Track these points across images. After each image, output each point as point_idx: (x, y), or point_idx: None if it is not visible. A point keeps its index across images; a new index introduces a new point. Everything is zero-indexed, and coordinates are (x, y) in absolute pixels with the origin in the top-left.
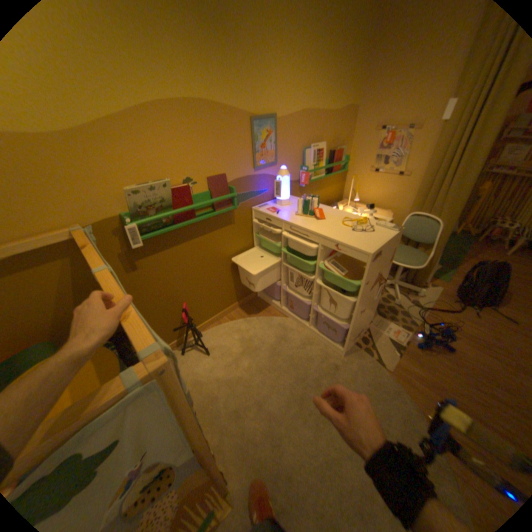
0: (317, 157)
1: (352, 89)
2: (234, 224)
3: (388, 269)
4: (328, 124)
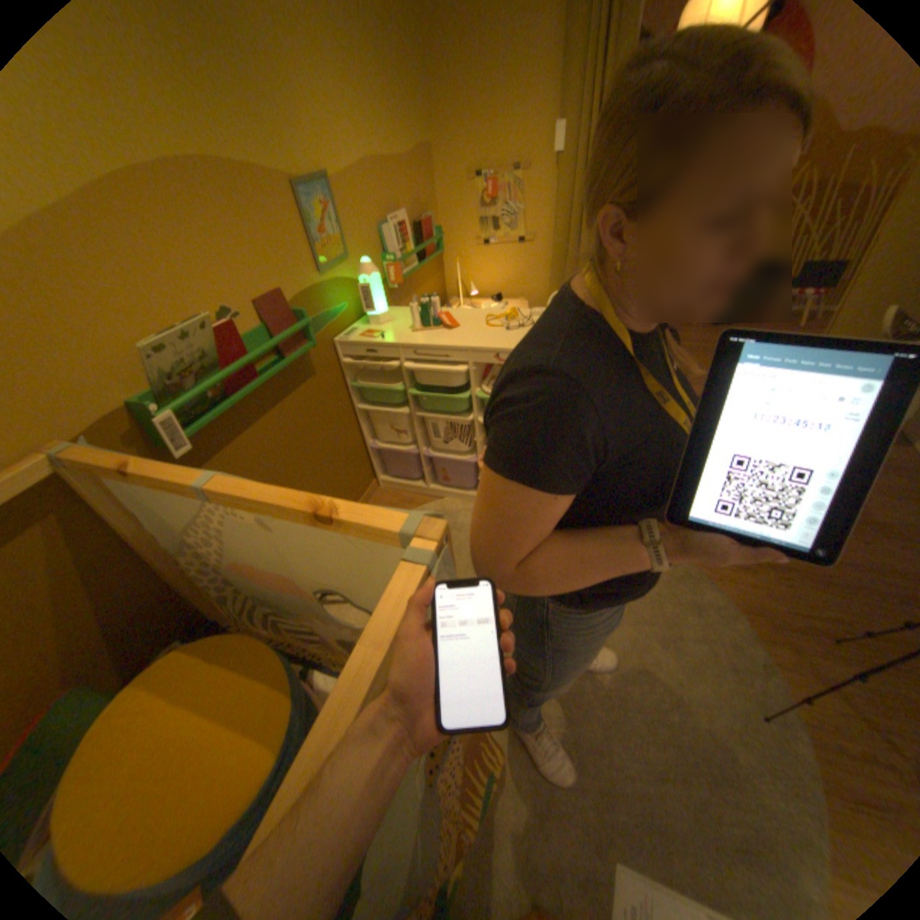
0: (400, 236)
1: (416, 117)
2: (314, 374)
3: None
4: (399, 178)
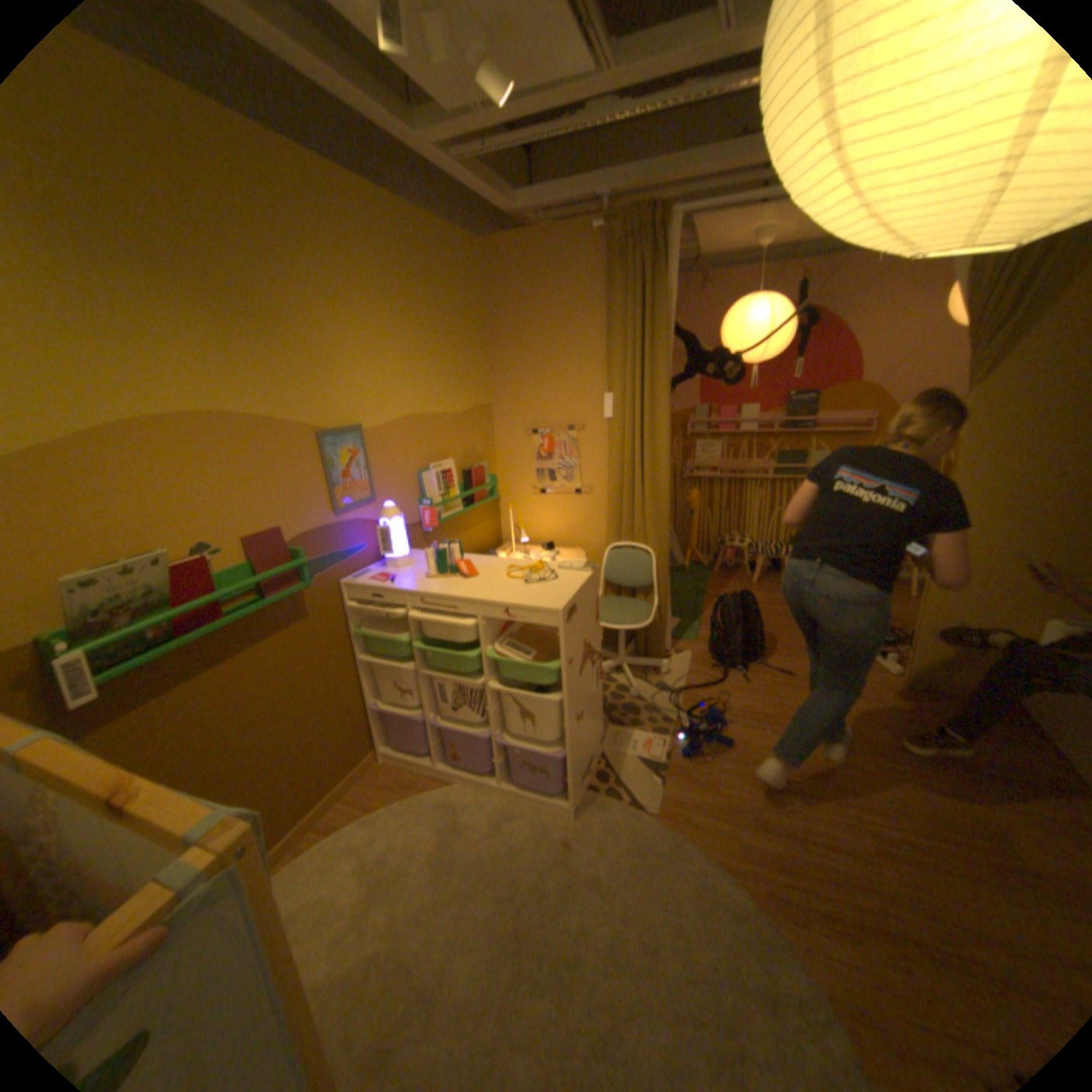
0: (444, 483)
1: (476, 385)
2: (306, 618)
3: (597, 634)
4: (450, 433)
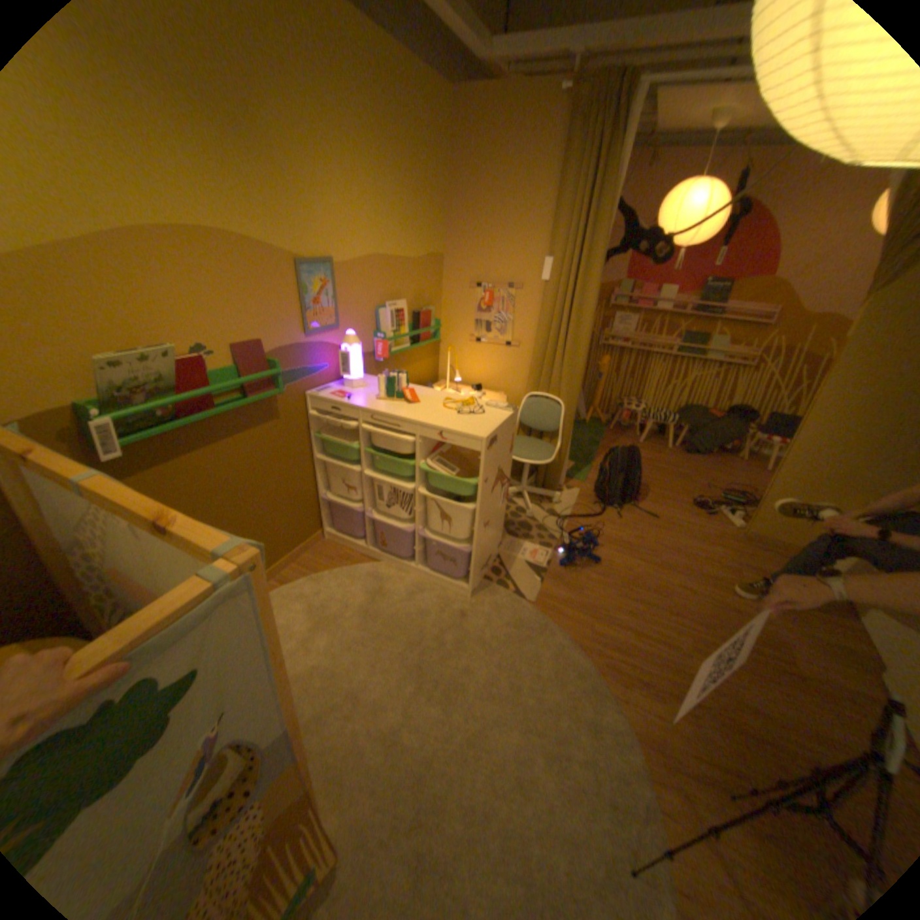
0: (397, 320)
1: (433, 234)
2: (278, 418)
3: (508, 463)
4: (406, 276)
